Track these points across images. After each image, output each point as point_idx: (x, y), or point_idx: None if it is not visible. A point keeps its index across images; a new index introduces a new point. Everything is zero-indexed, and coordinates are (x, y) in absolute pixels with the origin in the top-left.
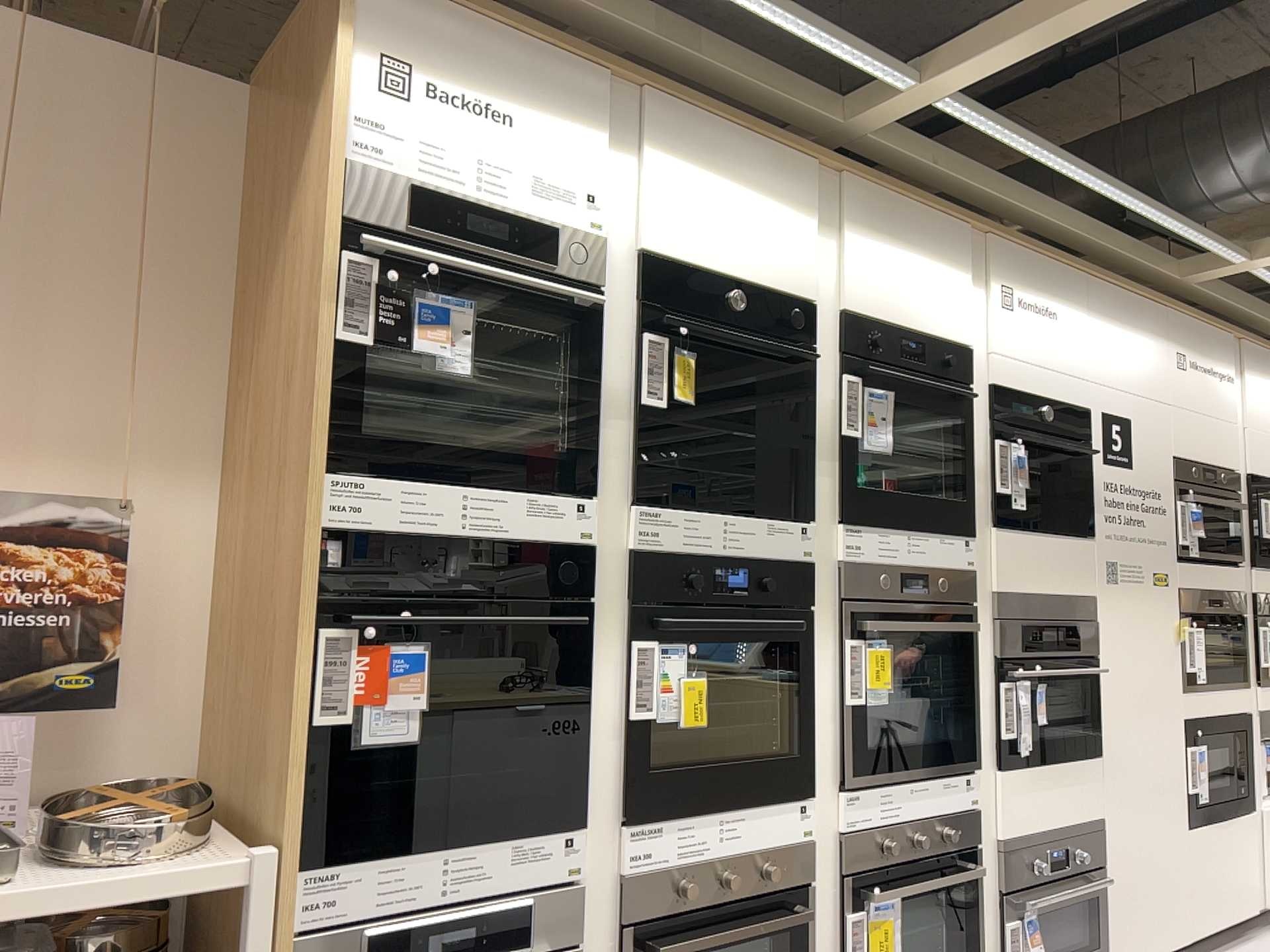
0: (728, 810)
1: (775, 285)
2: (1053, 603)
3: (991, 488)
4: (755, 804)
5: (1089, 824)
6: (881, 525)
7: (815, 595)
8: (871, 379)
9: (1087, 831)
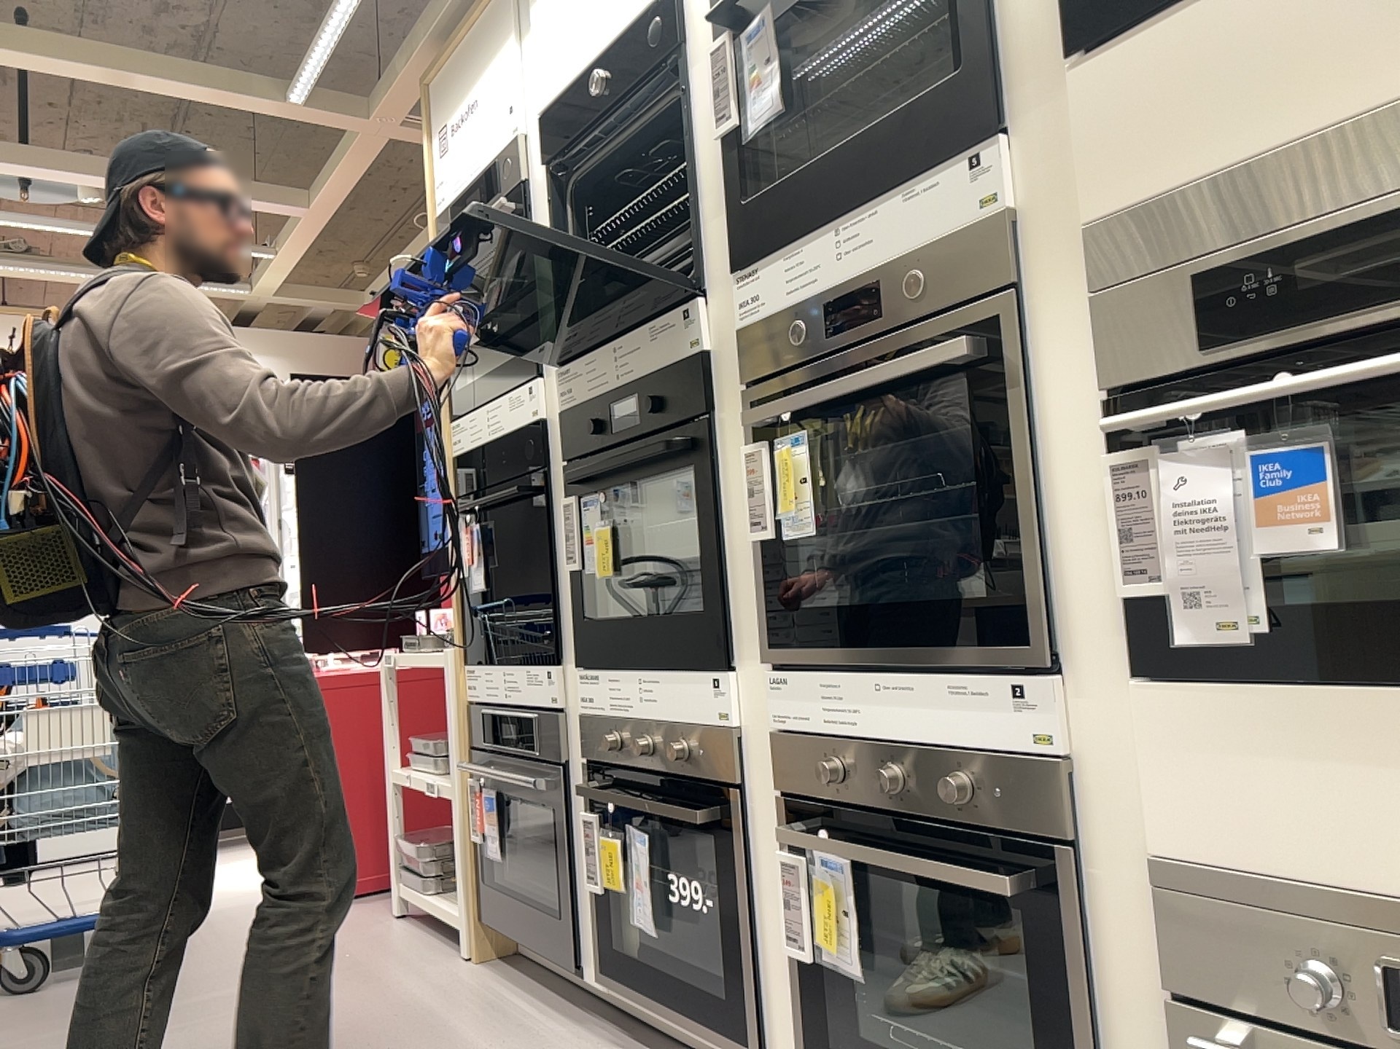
0: (647, 671)
1: (628, 22)
2: (1385, 138)
3: None
4: (666, 668)
5: None
6: (785, 240)
7: (718, 393)
8: (747, 16)
9: None
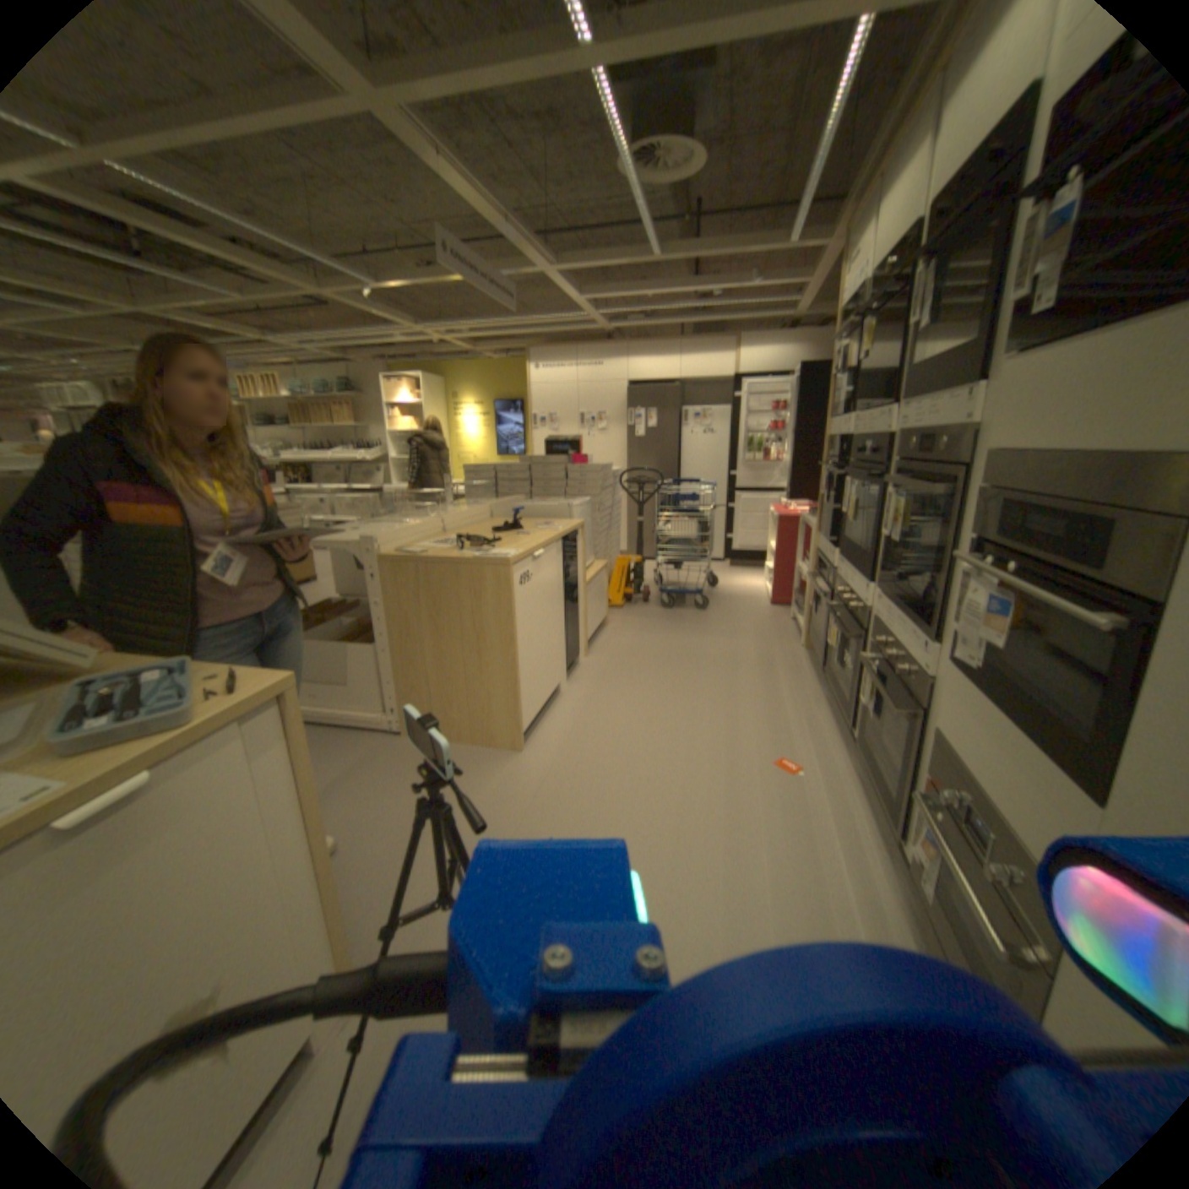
0: (854, 567)
1: (902, 230)
2: (1068, 466)
3: (1012, 295)
4: (857, 569)
5: (1027, 867)
6: (917, 392)
7: (892, 454)
8: (932, 253)
9: (1026, 874)
